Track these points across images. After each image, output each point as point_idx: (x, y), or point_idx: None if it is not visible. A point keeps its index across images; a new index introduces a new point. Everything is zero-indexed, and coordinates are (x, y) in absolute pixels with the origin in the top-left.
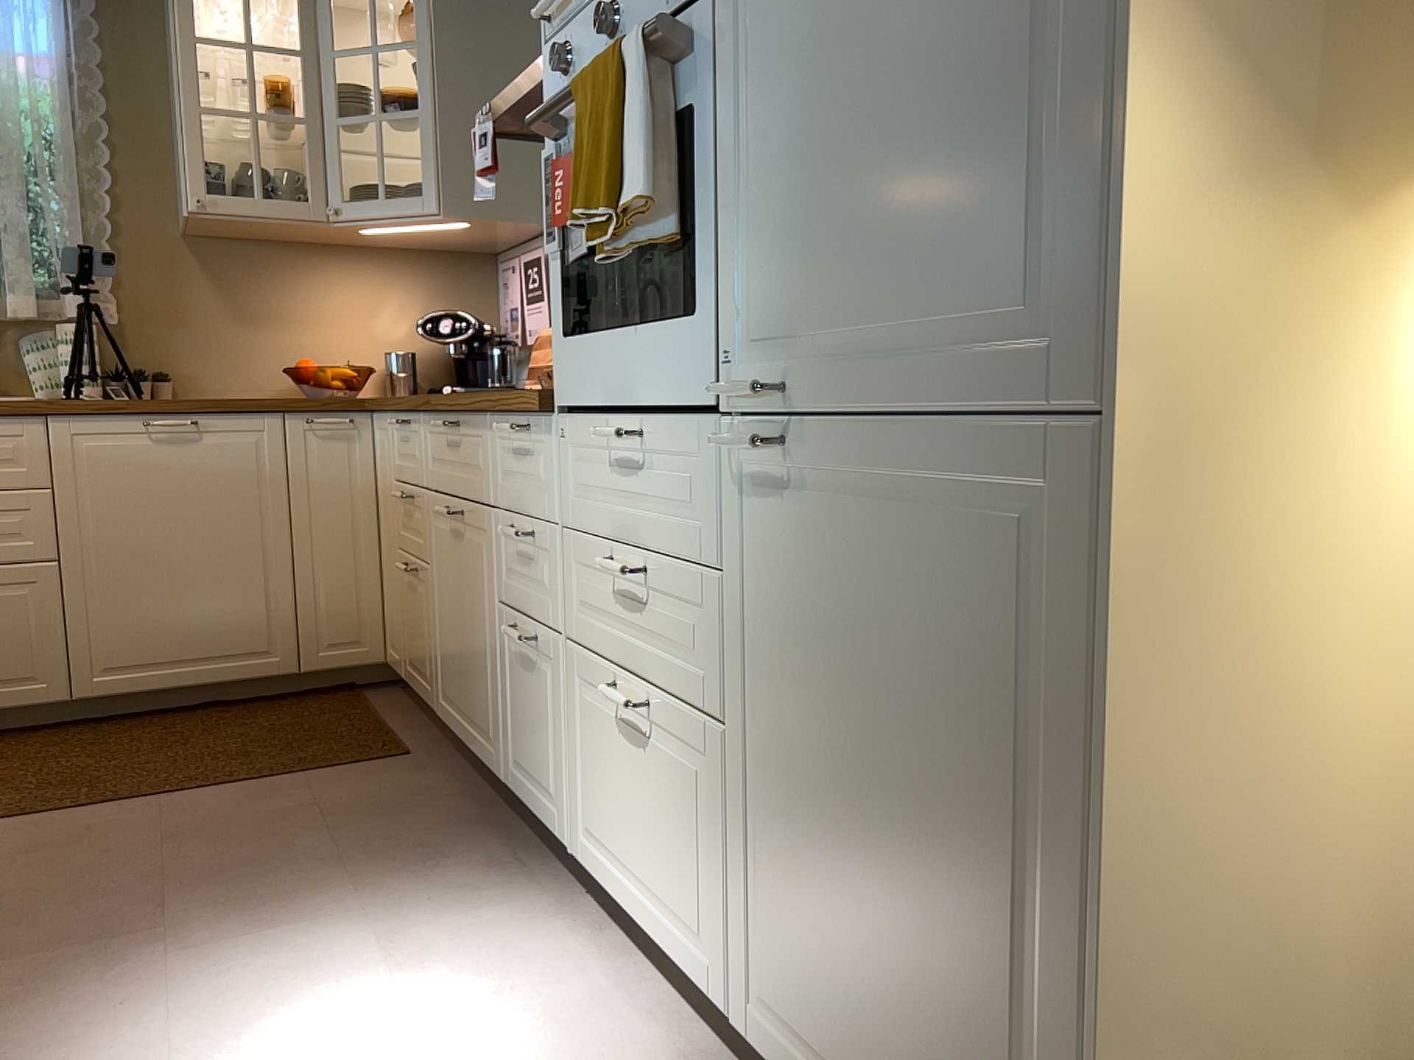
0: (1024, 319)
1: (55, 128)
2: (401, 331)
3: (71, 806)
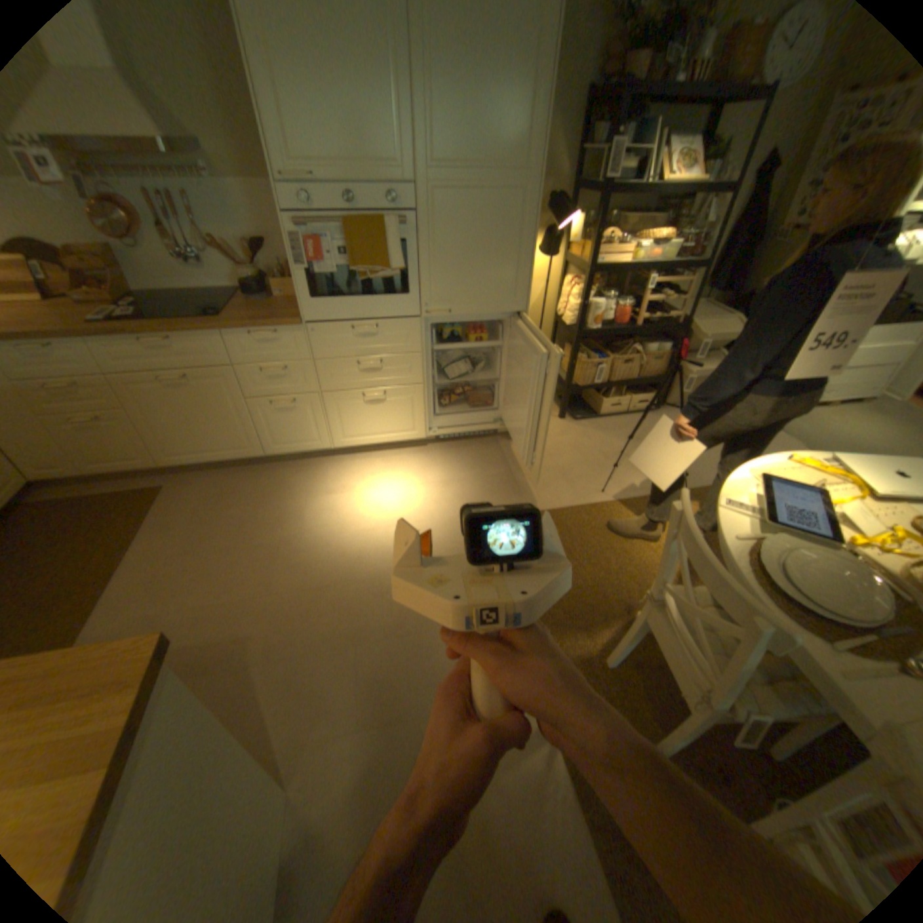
0: (507, 298)
1: None
2: None
3: (90, 599)
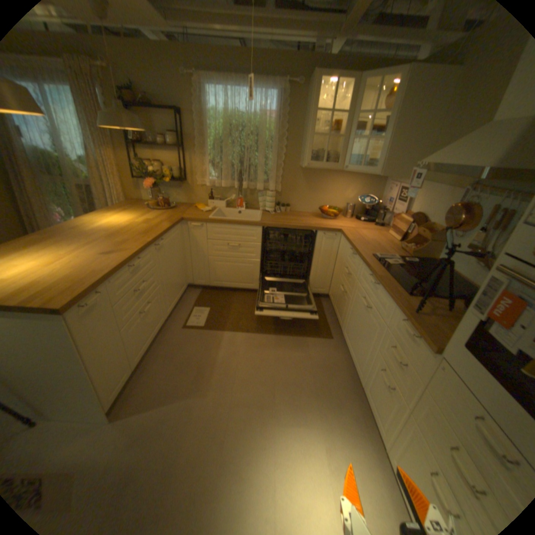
0: None
1: (273, 135)
2: (352, 196)
3: (256, 331)
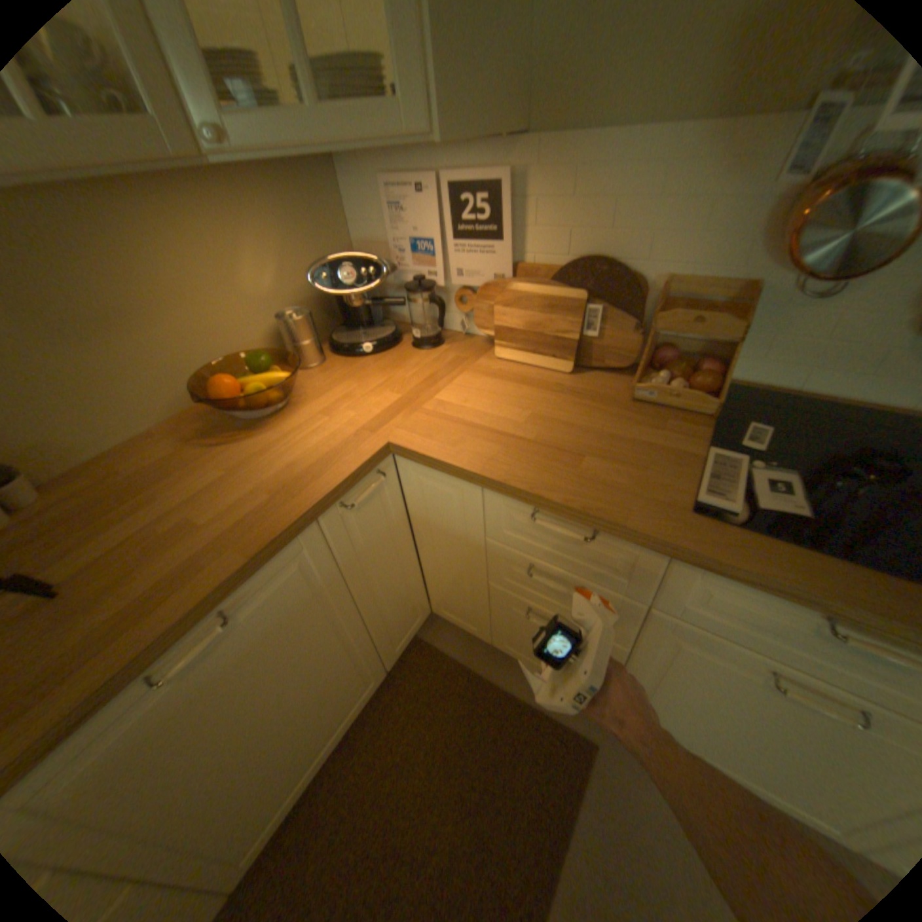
0: None
1: None
2: (272, 281)
3: None
